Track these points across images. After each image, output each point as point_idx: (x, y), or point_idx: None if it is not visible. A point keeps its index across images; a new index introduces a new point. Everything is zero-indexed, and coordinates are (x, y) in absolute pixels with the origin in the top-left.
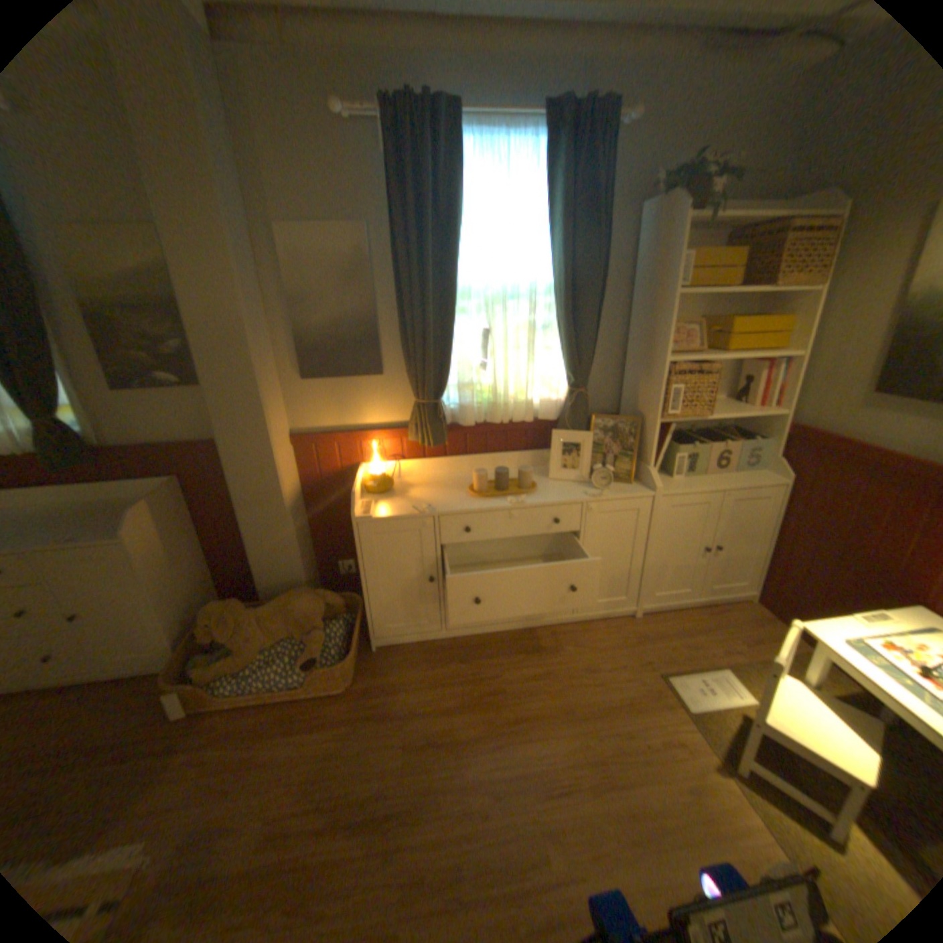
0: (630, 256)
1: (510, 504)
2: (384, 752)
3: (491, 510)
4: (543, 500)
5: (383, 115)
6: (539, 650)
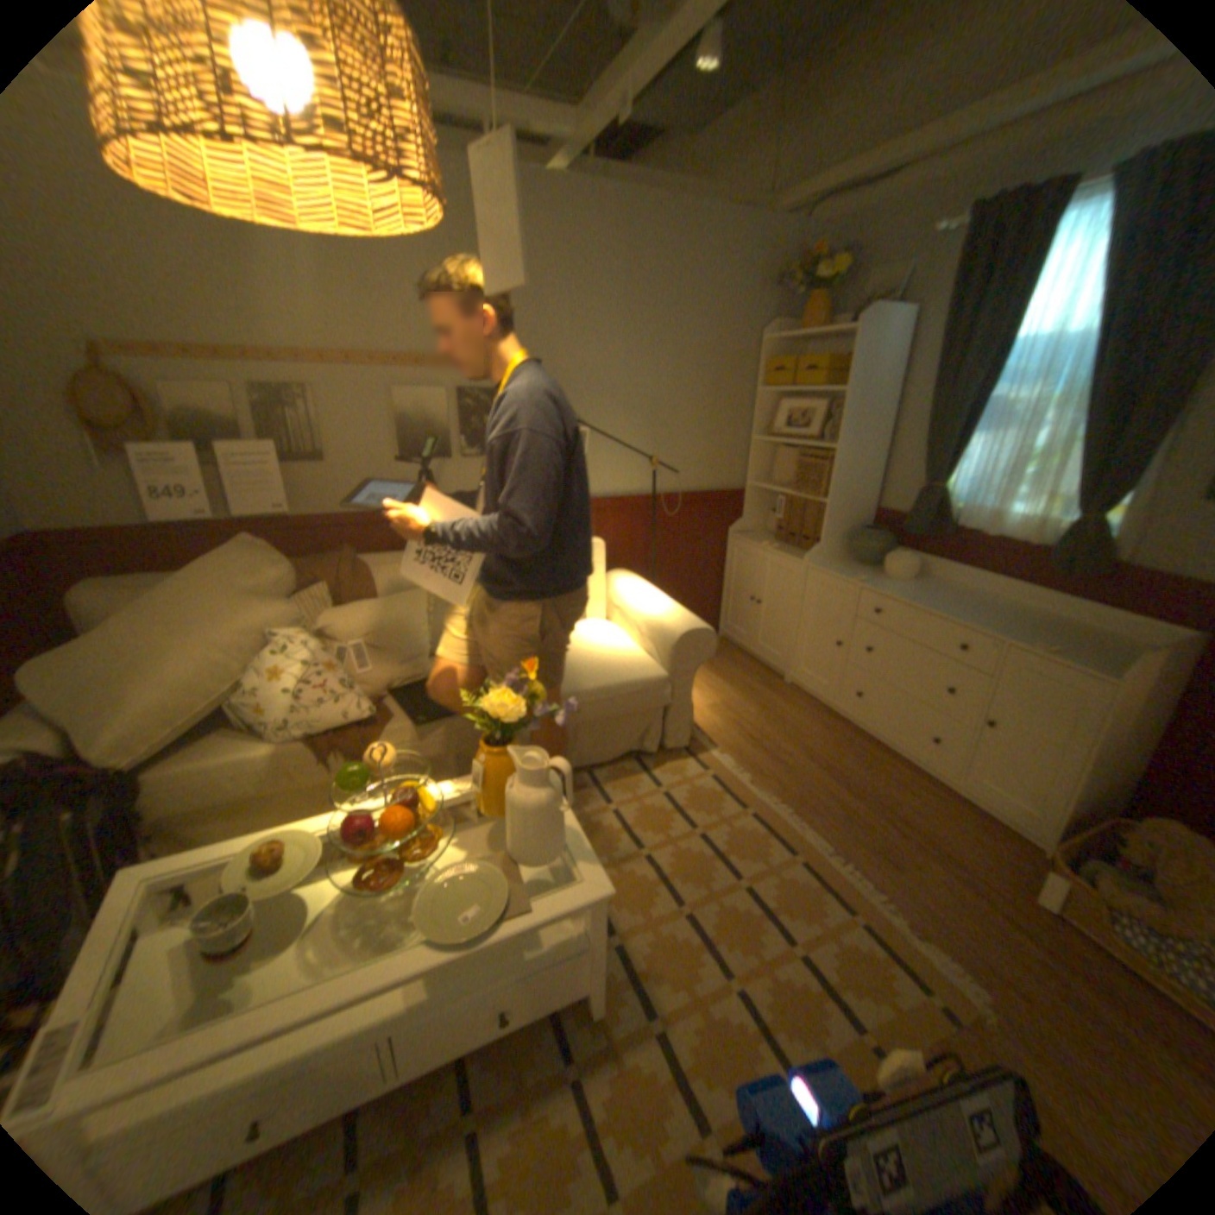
0: None
1: None
2: None
3: None
4: None
5: None
6: None
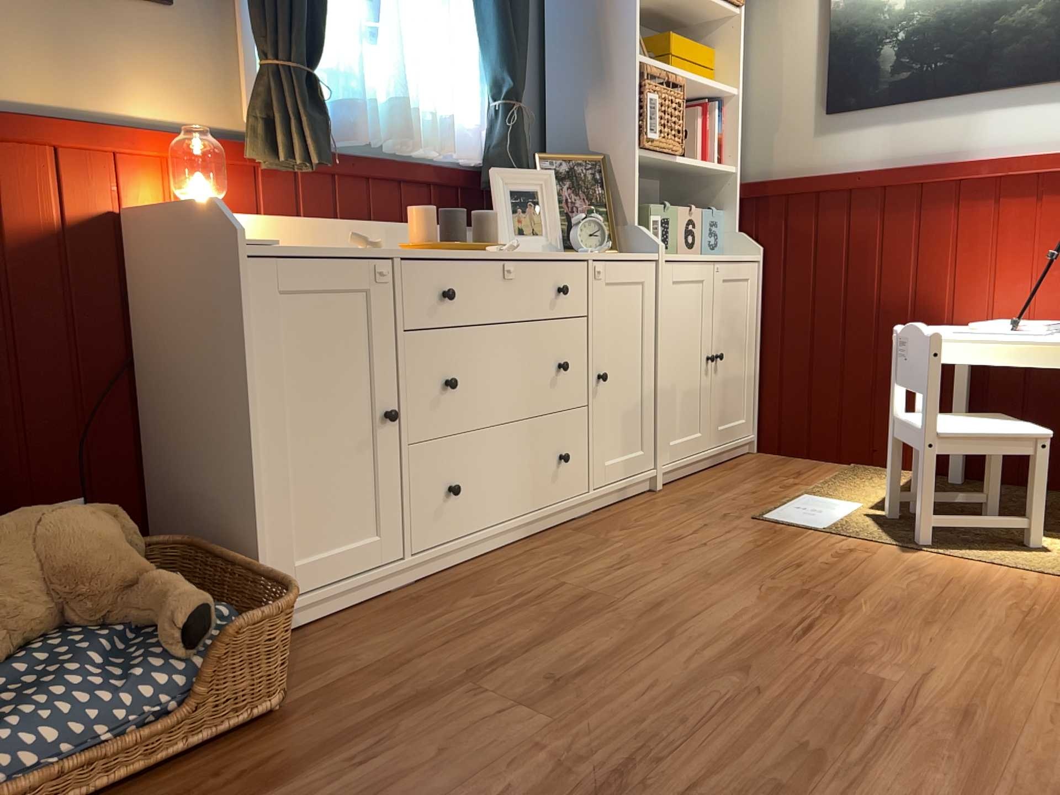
0: None
1: (499, 251)
2: (488, 725)
3: (476, 259)
4: (537, 252)
5: None
6: (577, 547)
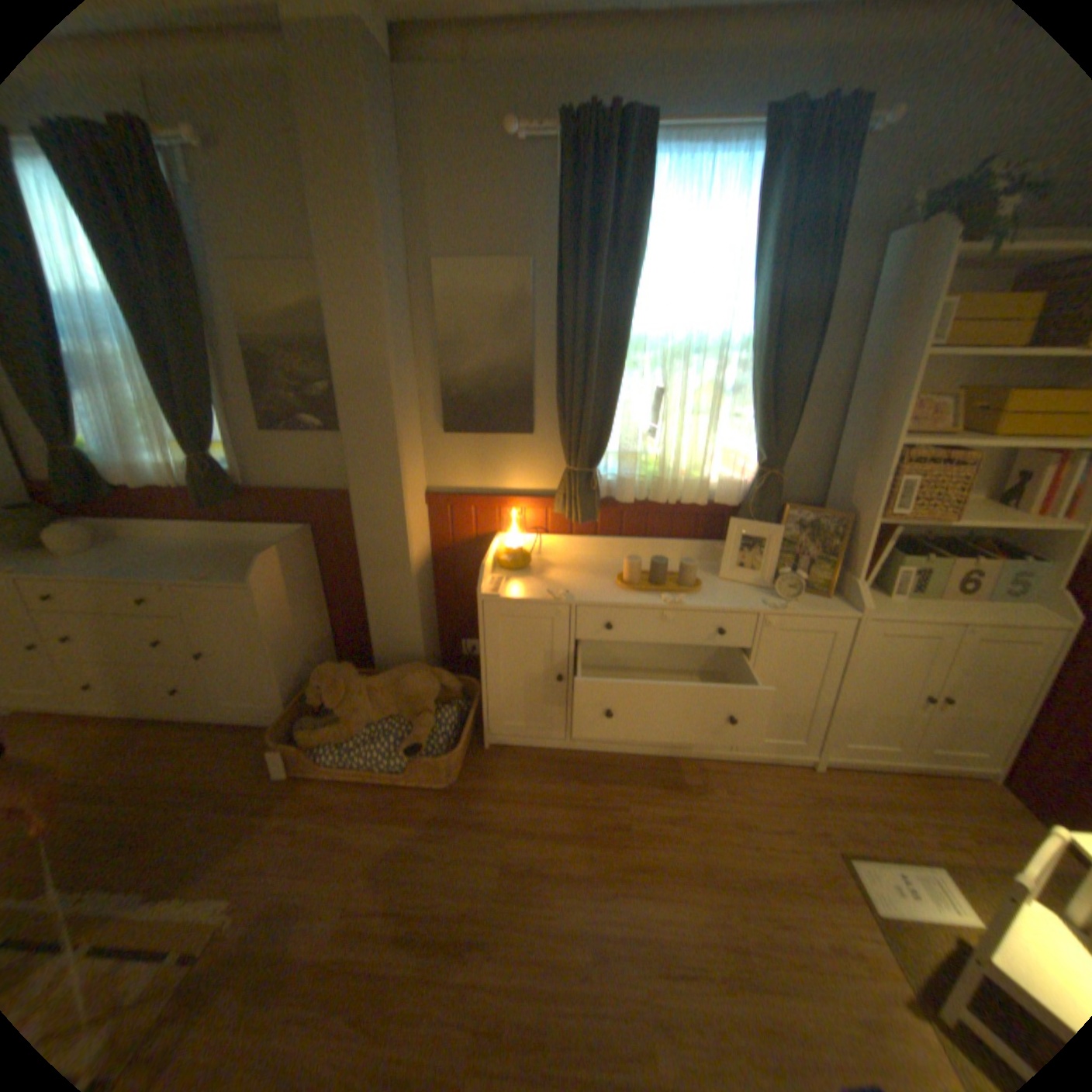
0: (863, 303)
1: (665, 603)
2: (479, 868)
3: (640, 608)
4: (708, 603)
5: (564, 133)
6: (681, 787)
